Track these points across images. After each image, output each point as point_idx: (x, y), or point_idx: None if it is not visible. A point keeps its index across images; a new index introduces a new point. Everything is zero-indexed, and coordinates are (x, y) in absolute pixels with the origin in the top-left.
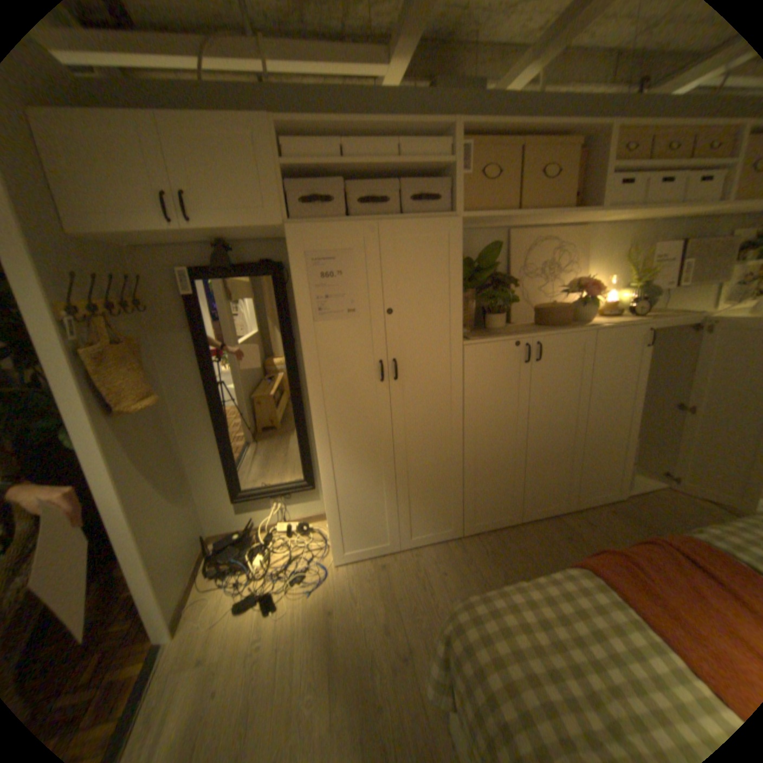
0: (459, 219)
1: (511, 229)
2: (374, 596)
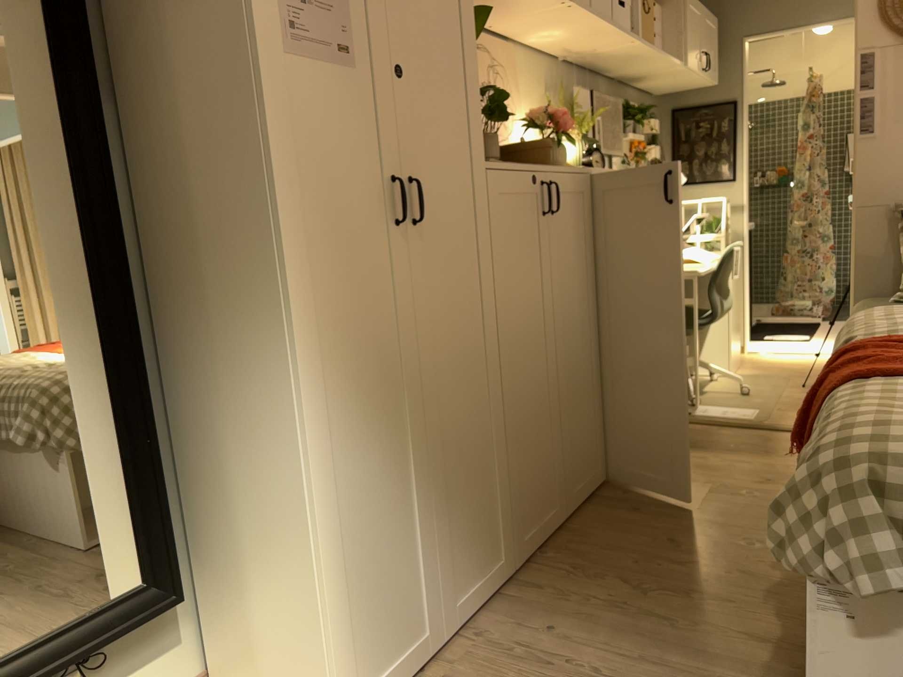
0: None
1: None
2: None
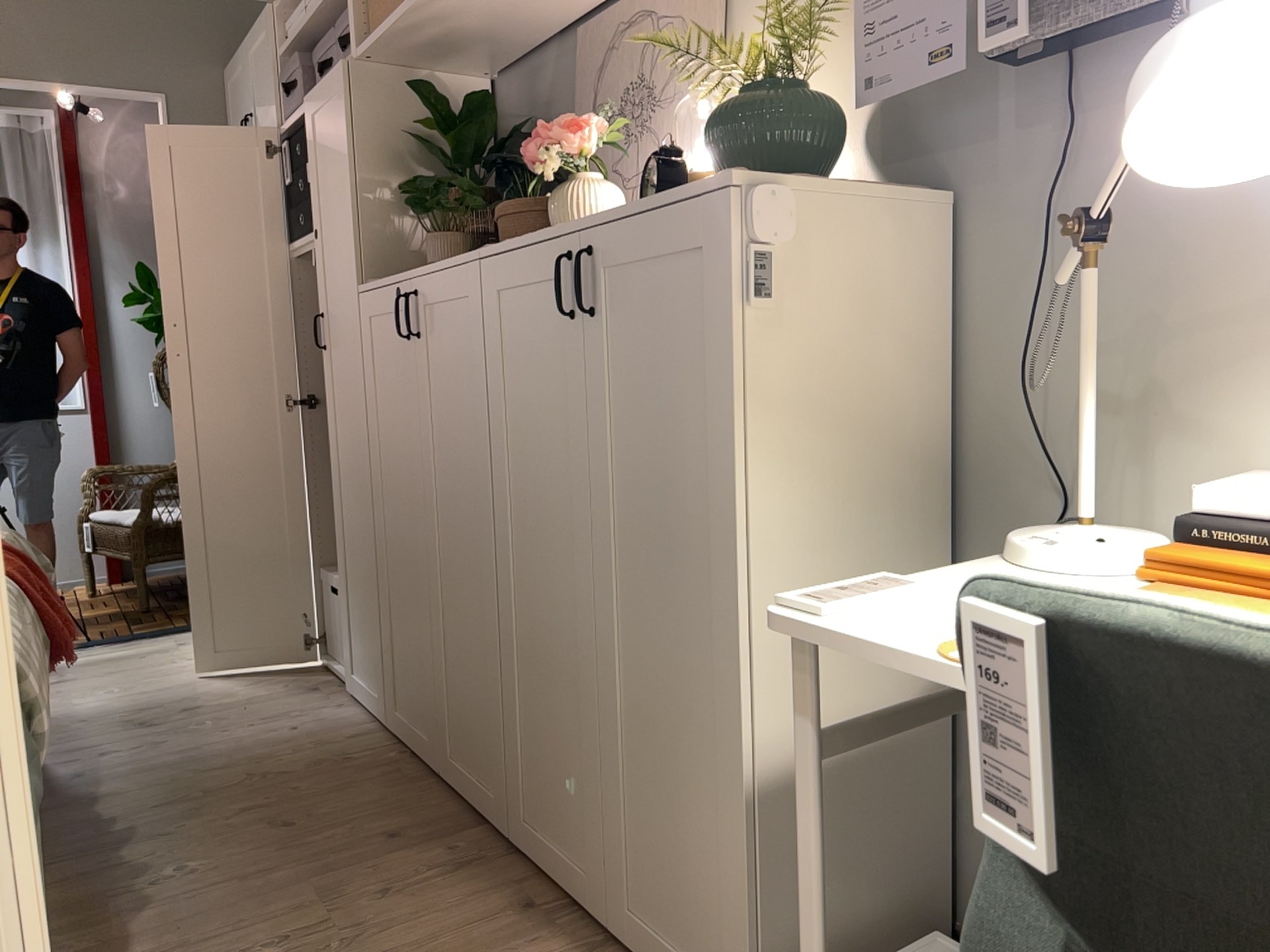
0: (345, 63)
1: (580, 24)
2: (253, 693)
